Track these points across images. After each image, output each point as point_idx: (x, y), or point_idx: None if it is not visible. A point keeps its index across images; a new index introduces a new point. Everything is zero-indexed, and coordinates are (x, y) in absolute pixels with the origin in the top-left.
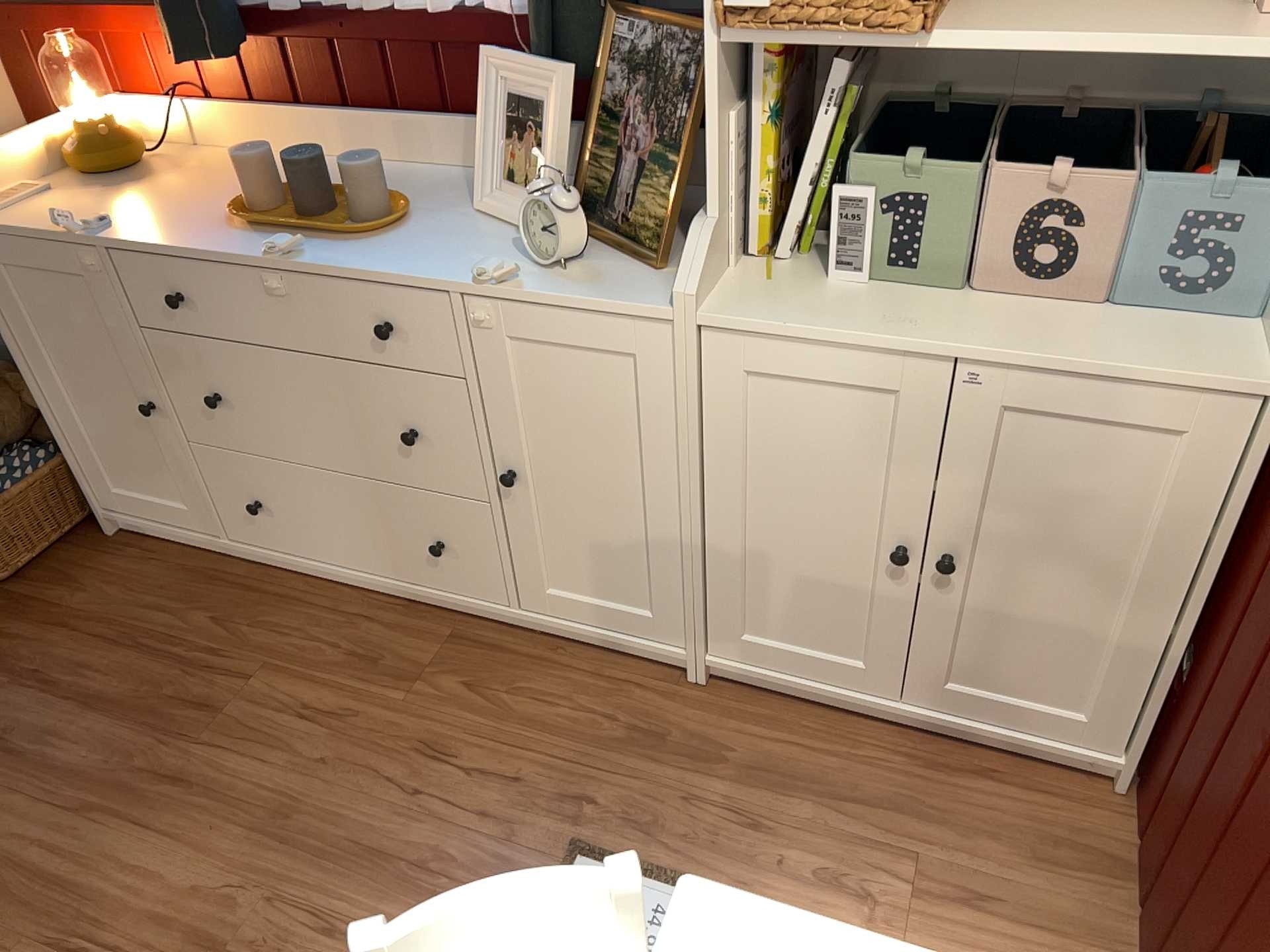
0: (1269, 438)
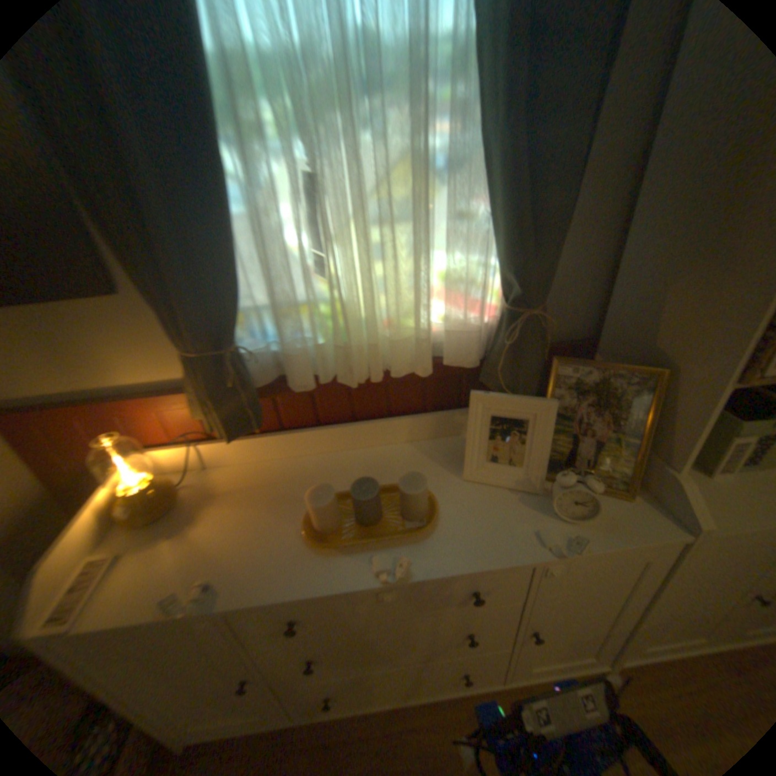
0: None
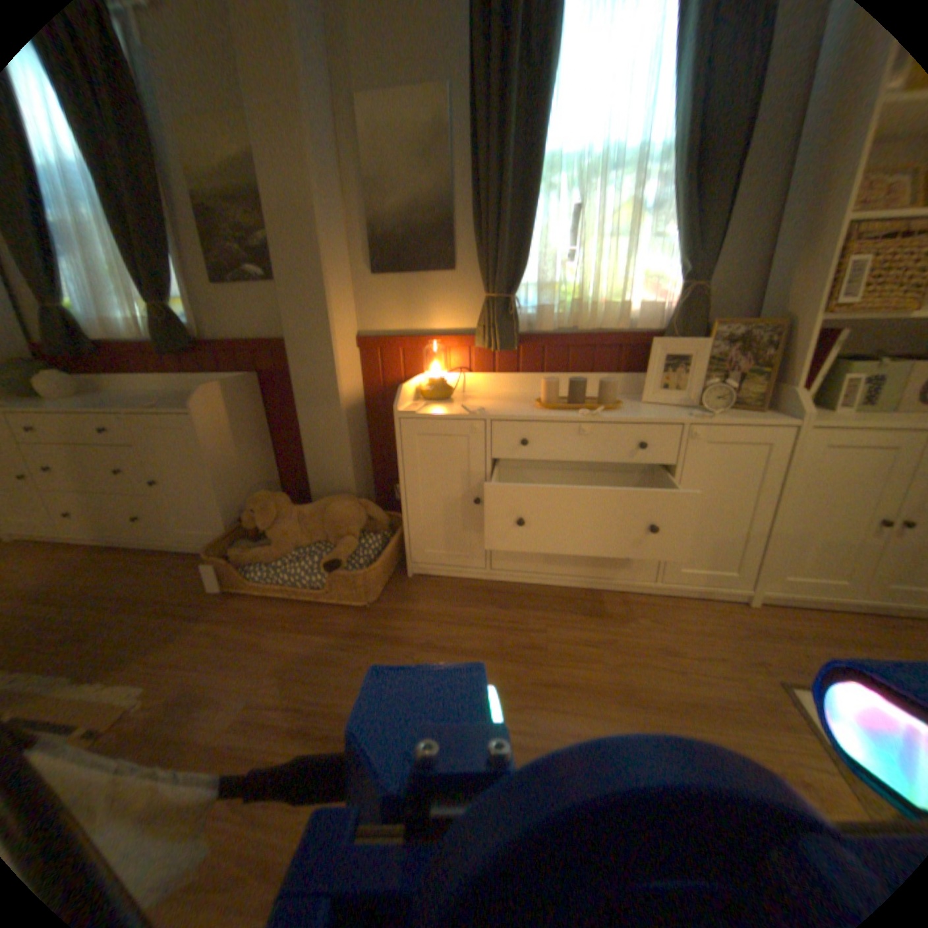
0: None
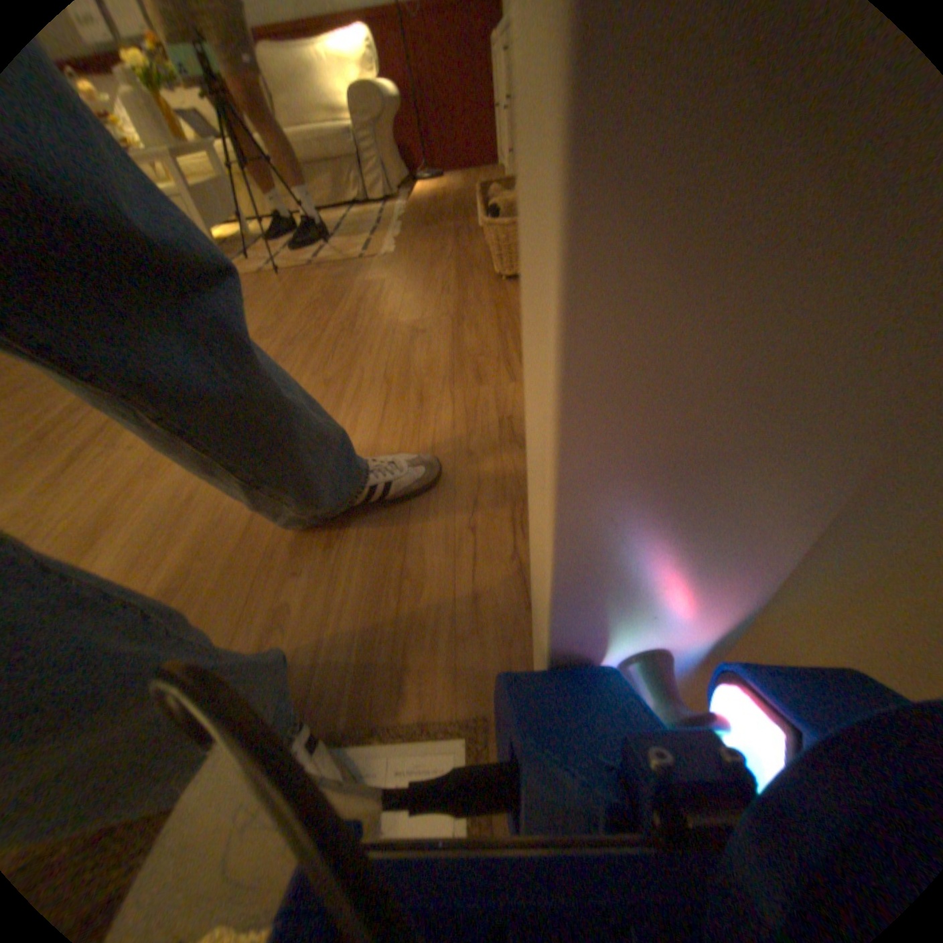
0: None
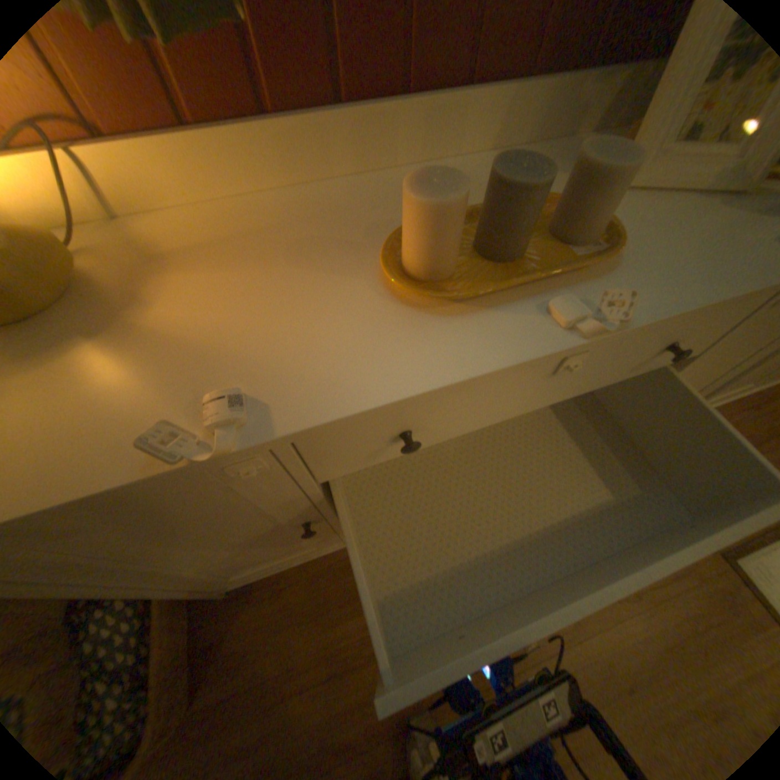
0: None
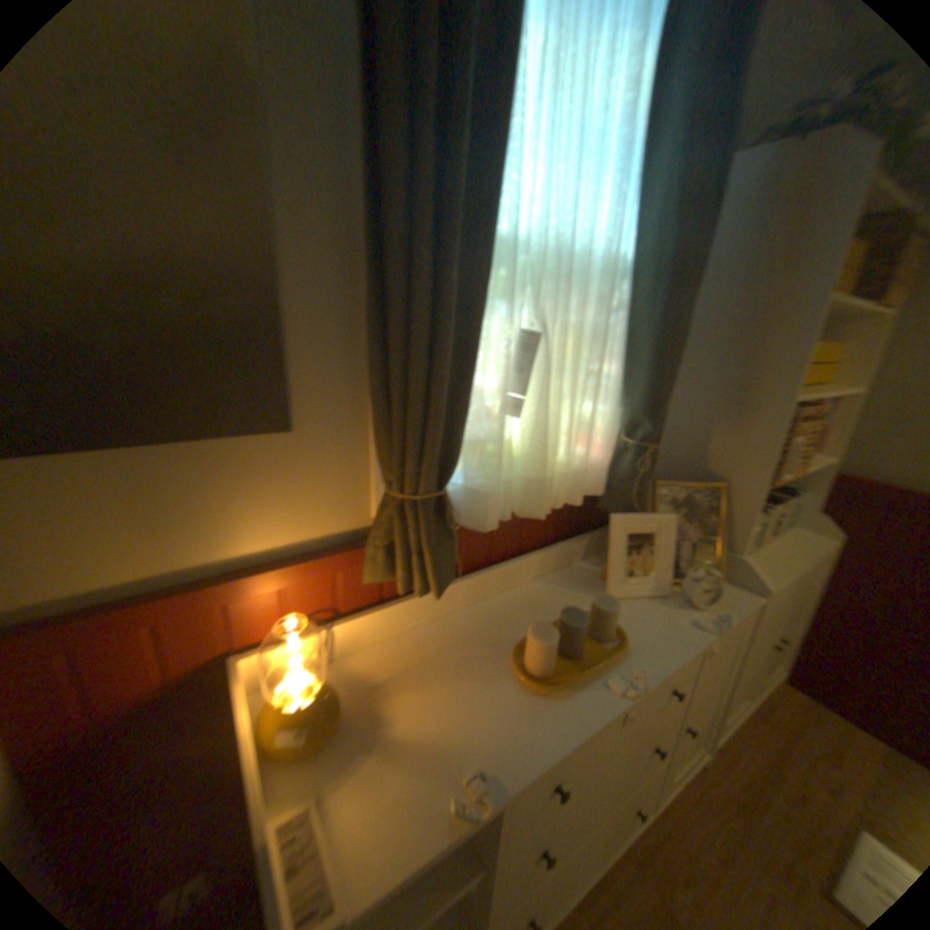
0: (839, 555)
